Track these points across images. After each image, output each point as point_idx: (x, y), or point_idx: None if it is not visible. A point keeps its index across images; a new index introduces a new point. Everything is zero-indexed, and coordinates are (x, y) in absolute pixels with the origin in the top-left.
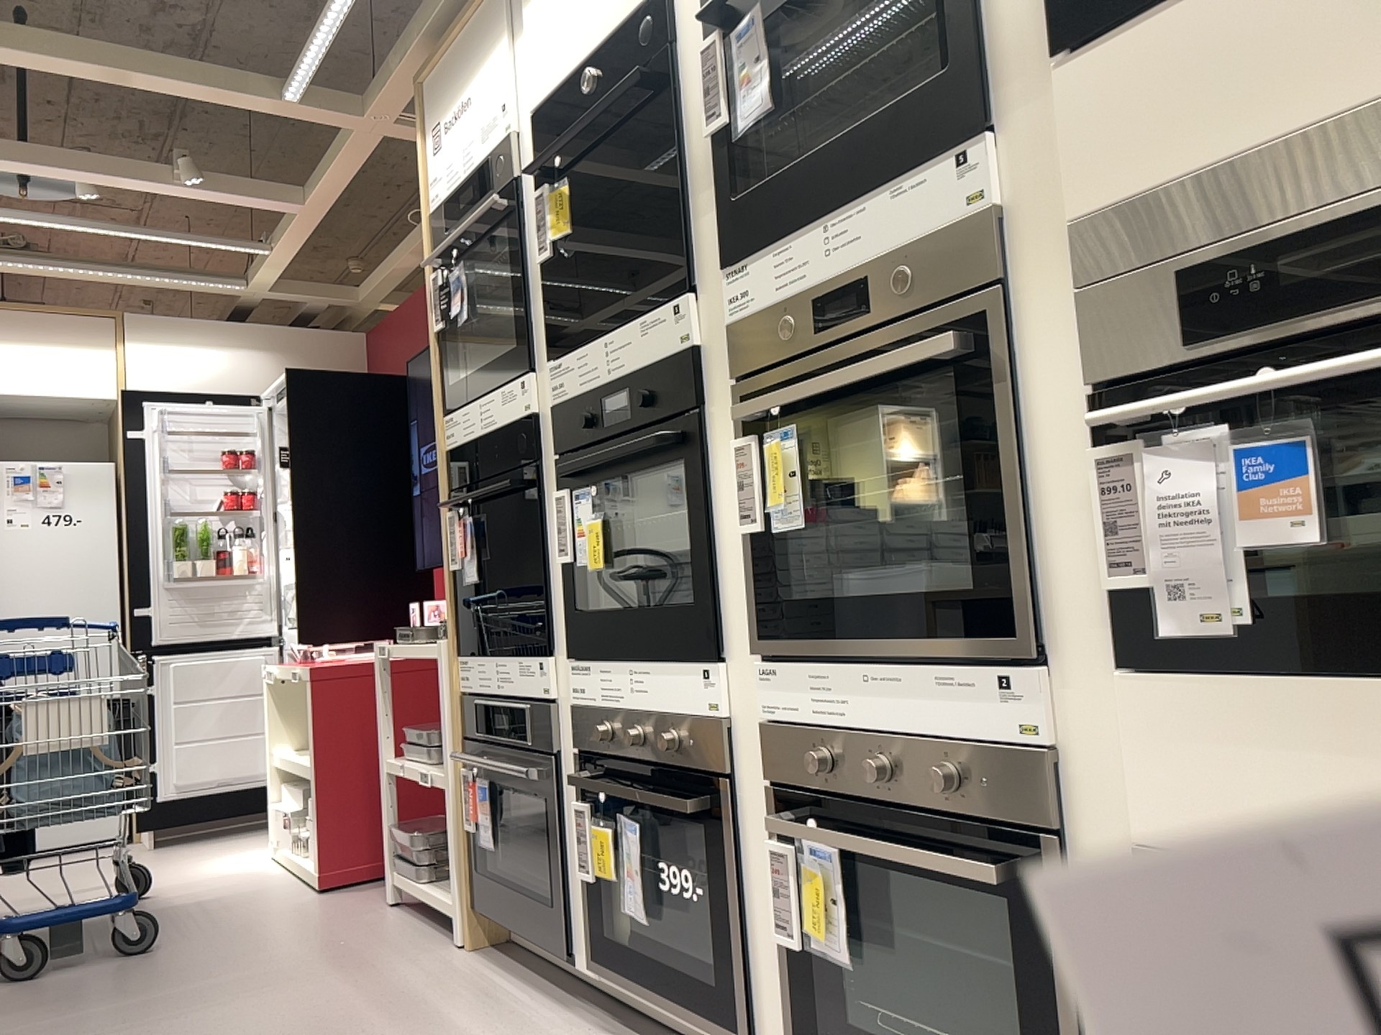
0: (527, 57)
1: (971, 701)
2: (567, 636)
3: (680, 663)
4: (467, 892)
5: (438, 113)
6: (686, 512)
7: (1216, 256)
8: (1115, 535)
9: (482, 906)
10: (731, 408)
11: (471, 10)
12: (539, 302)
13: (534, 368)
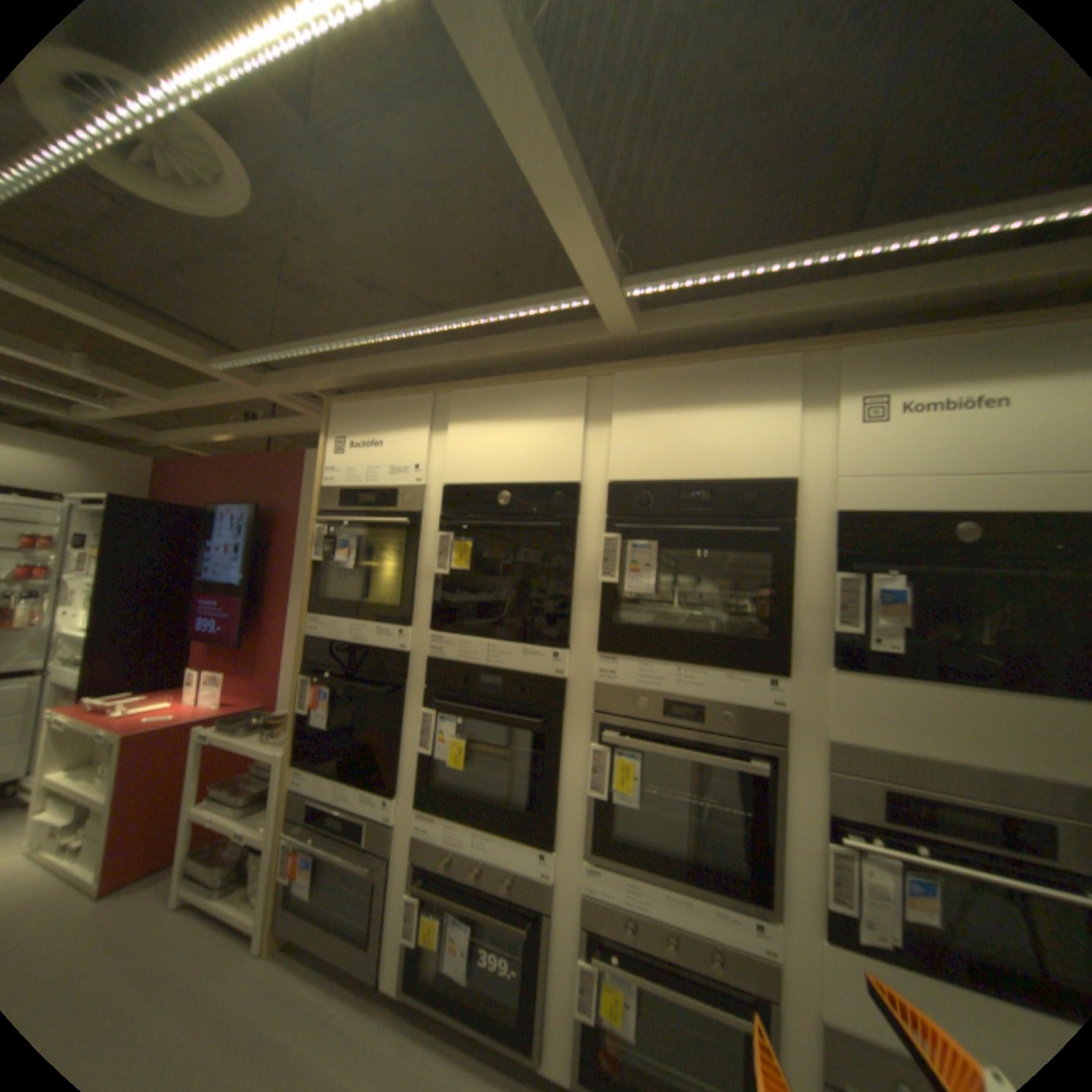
0: (444, 449)
1: (737, 932)
2: (412, 794)
3: (519, 845)
4: (271, 923)
5: (346, 433)
6: (524, 751)
7: (907, 795)
8: (839, 890)
9: (279, 929)
10: (603, 738)
11: (398, 395)
12: (426, 592)
13: (414, 627)
